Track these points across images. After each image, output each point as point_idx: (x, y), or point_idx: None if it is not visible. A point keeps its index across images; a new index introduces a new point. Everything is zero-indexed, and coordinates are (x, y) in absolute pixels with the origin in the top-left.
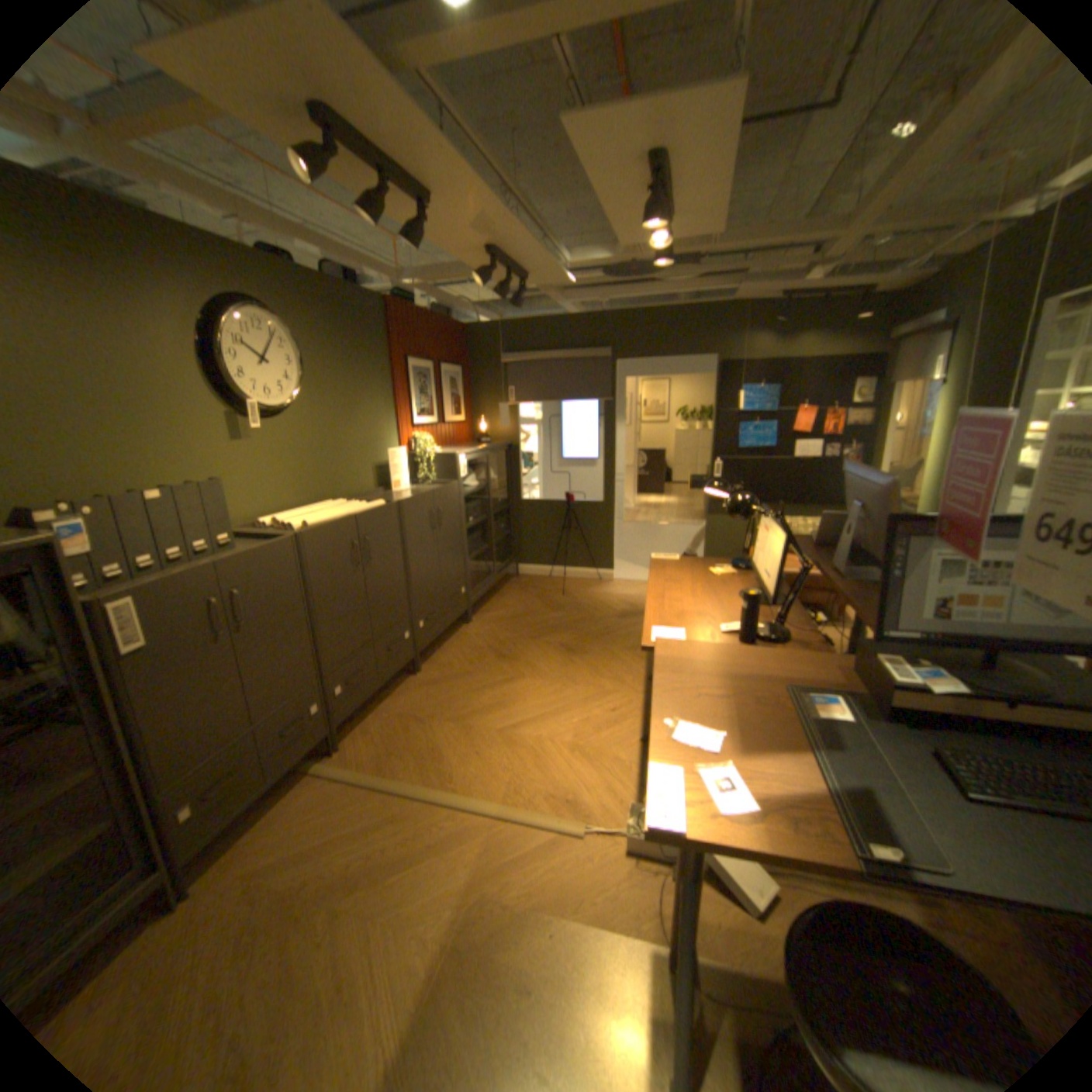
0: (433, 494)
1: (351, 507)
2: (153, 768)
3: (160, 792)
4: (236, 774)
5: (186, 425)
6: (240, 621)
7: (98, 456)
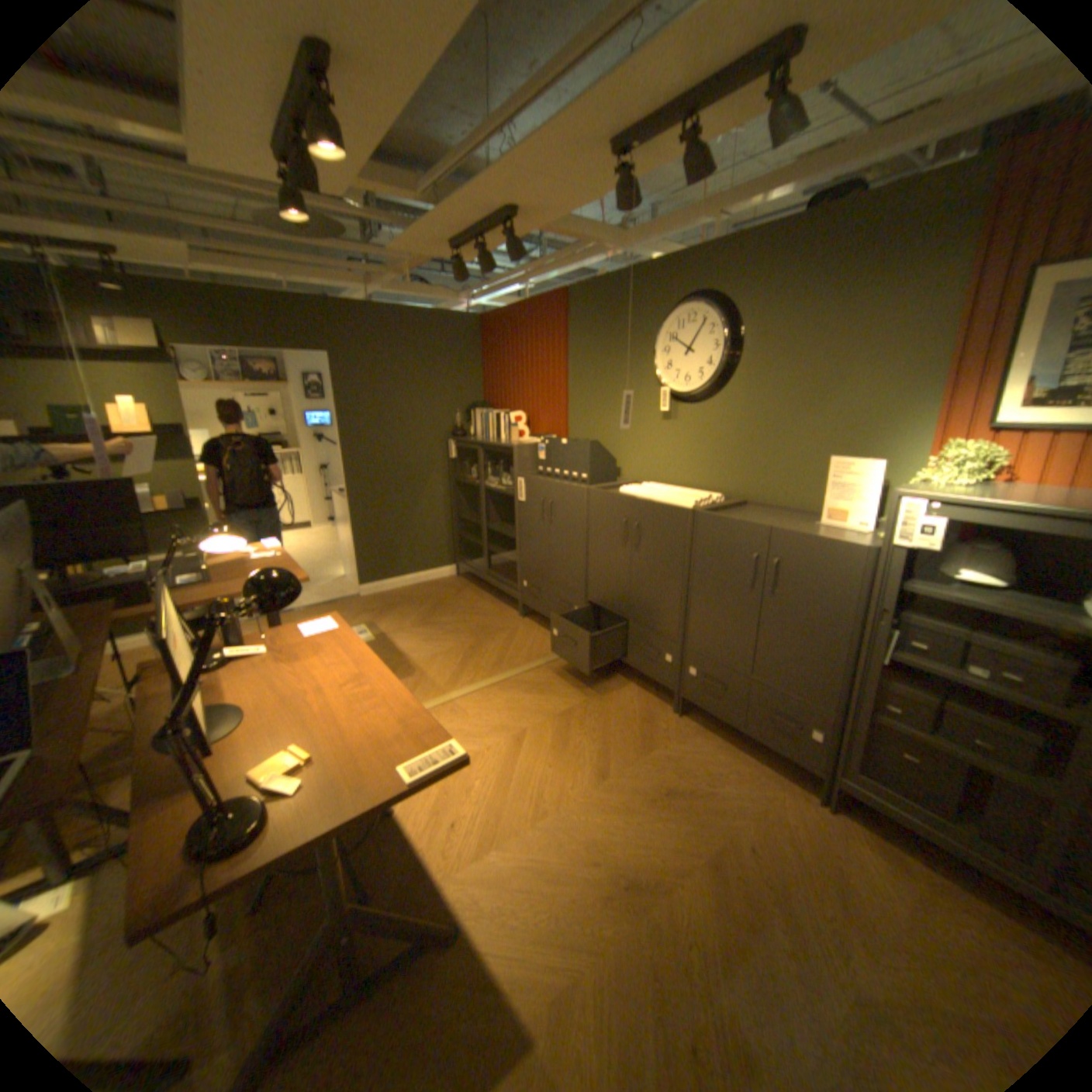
0: (770, 531)
1: (674, 498)
2: (521, 553)
3: (521, 565)
4: (540, 592)
5: (638, 406)
6: (552, 519)
7: (601, 421)
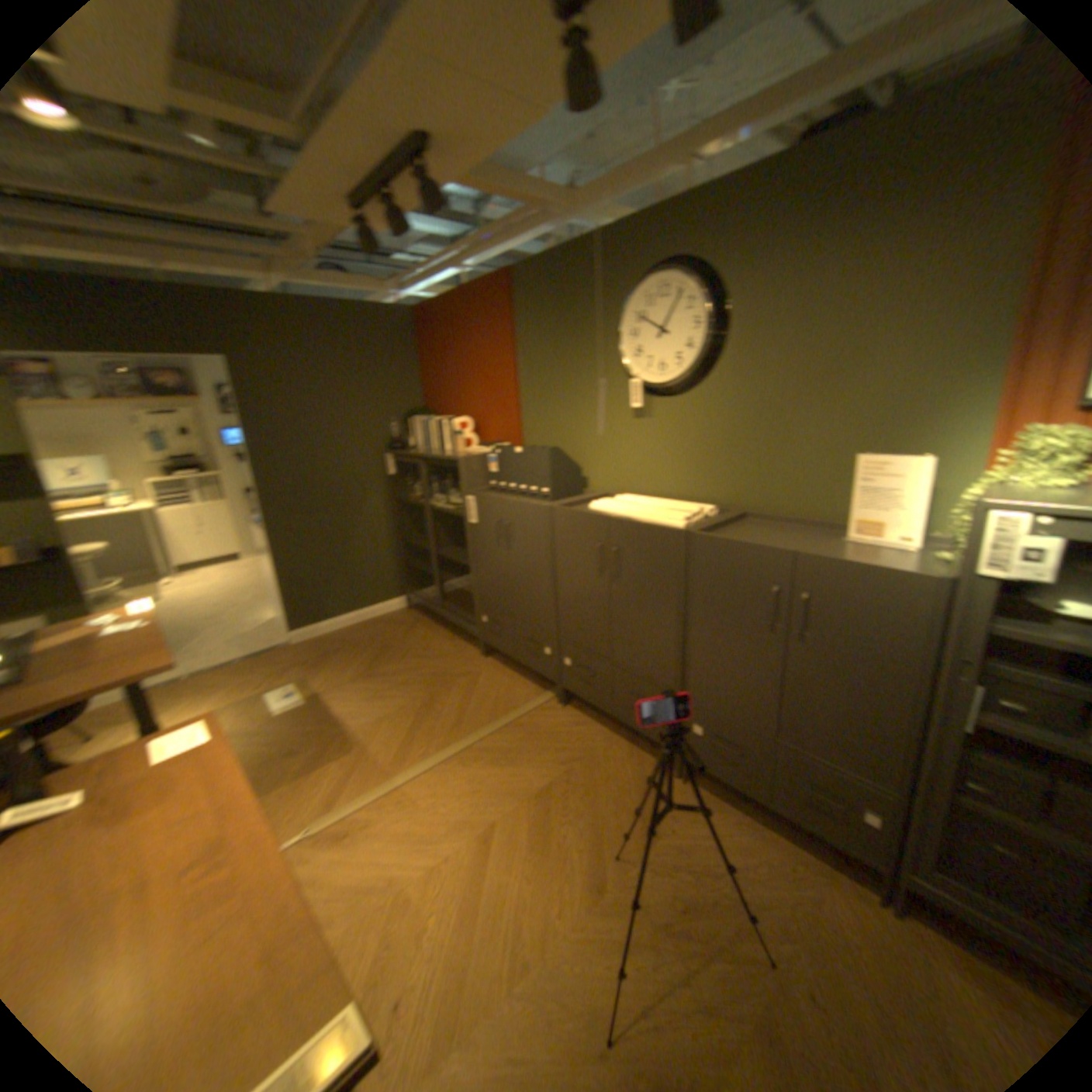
0: (793, 556)
1: (657, 513)
2: (476, 584)
3: (478, 598)
4: (503, 630)
5: (602, 404)
6: (509, 545)
7: (558, 423)
